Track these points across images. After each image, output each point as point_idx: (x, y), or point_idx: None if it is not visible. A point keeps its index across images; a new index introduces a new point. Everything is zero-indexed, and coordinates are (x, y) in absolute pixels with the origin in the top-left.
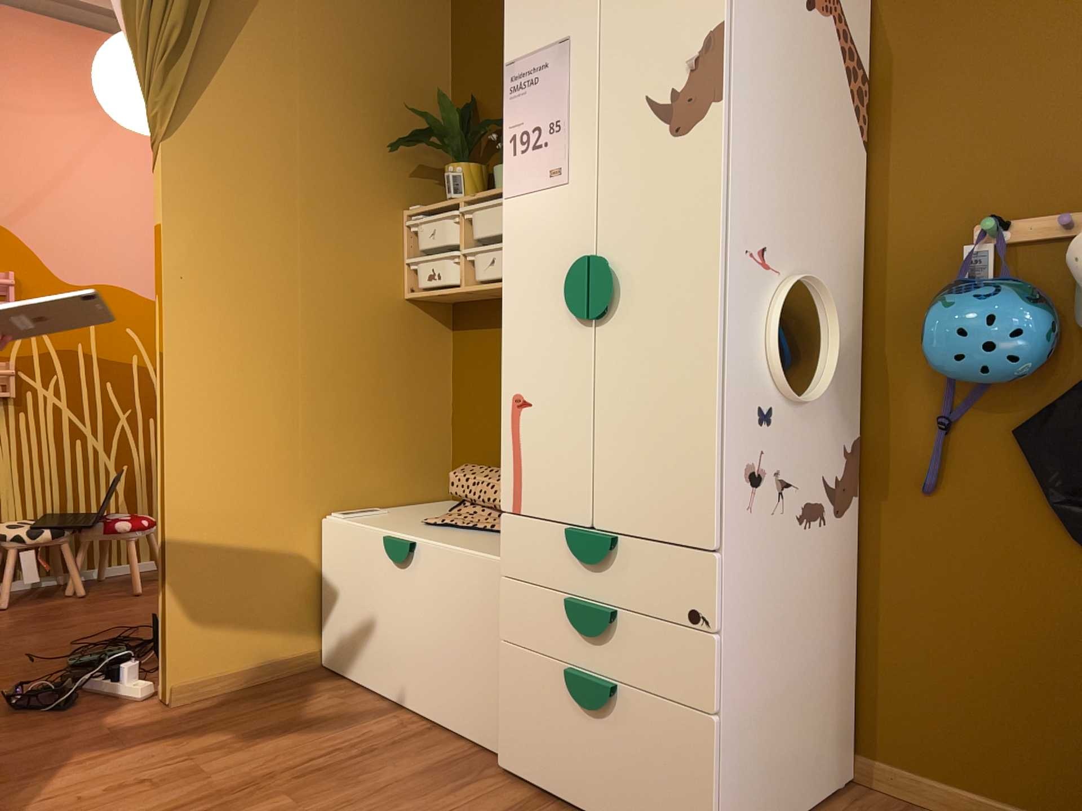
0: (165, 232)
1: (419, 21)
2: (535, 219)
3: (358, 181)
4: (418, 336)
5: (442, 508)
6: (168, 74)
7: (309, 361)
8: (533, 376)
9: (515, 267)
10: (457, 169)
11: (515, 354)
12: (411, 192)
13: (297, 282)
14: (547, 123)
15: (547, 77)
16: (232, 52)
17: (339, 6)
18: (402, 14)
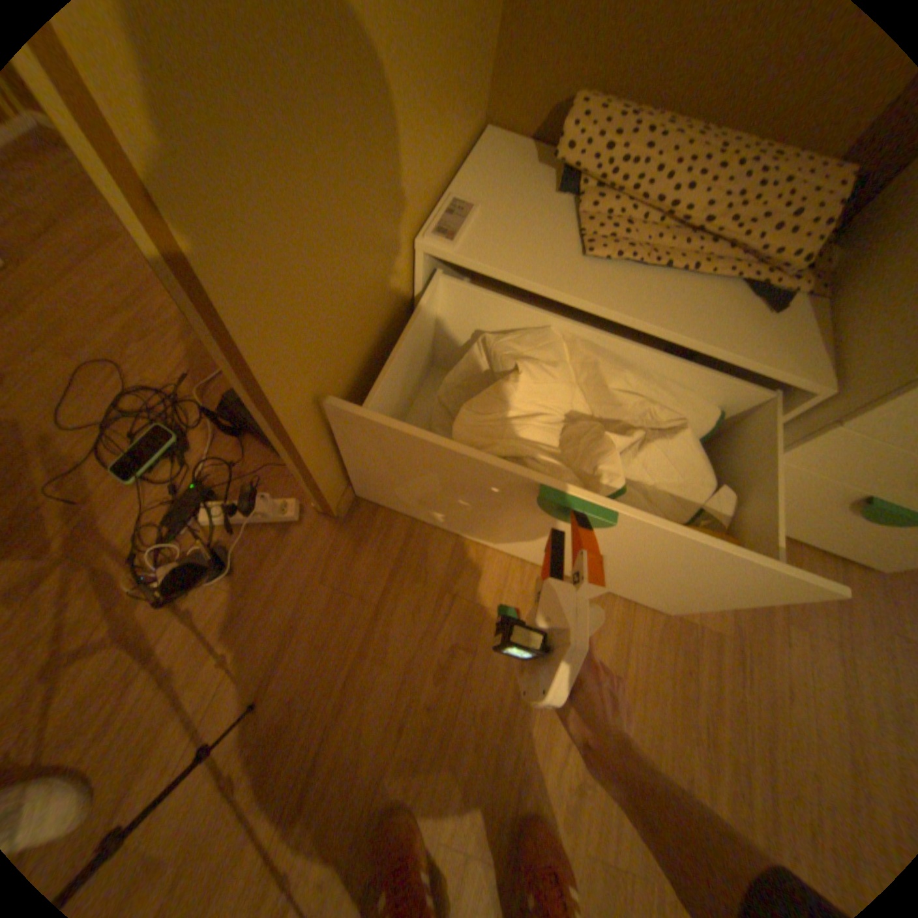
0: None
1: None
2: None
3: None
4: None
5: (514, 160)
6: None
7: None
8: None
9: None
10: None
11: None
12: None
13: None
14: None
15: None
16: None
17: None
18: None
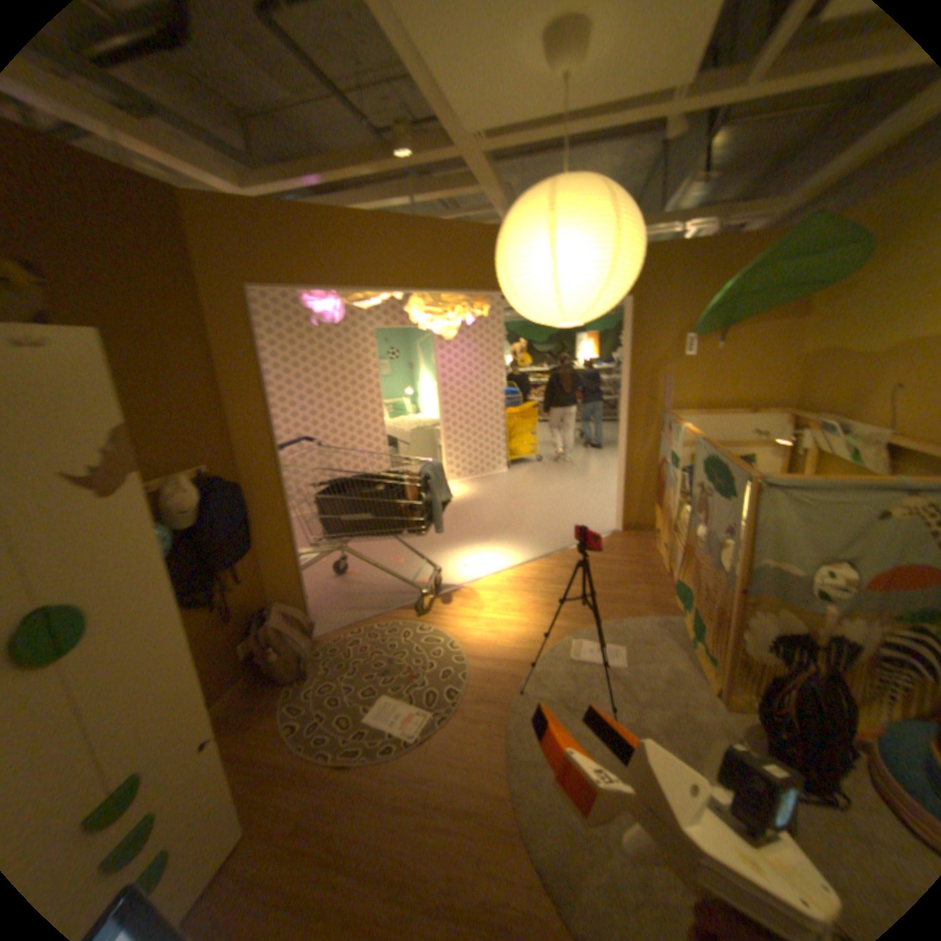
0: None
1: None
2: None
3: None
4: None
5: None
6: None
7: None
8: None
9: None
10: None
11: None
12: None
13: None
14: None
15: None
16: None
17: None
18: None
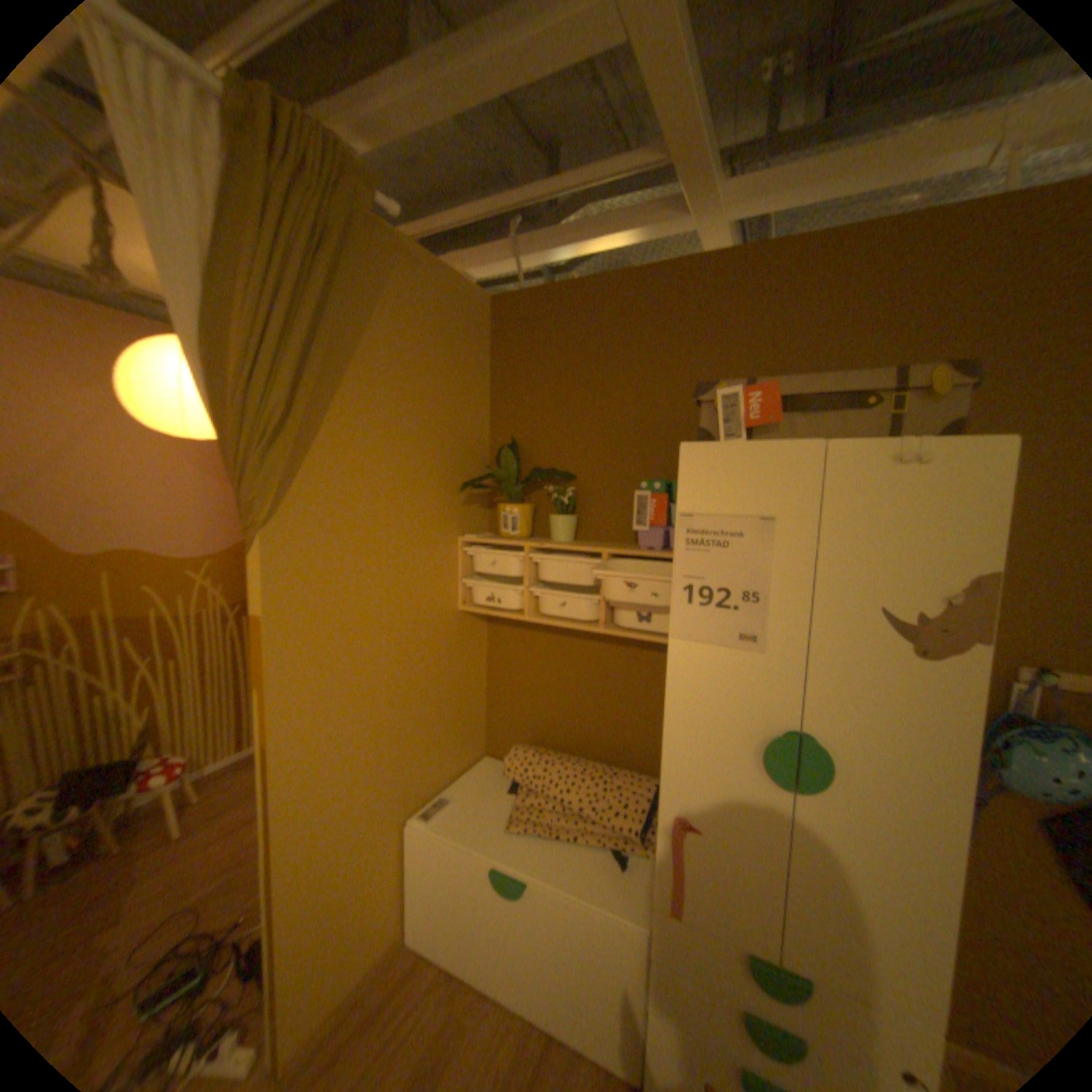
0: (265, 624)
1: (470, 368)
2: (715, 671)
3: (428, 520)
4: (468, 636)
5: (492, 776)
6: (263, 454)
7: (393, 695)
8: (706, 811)
9: (685, 705)
10: (514, 509)
11: (680, 783)
12: (464, 518)
13: (384, 627)
14: (739, 589)
15: (742, 546)
16: (324, 418)
17: (413, 359)
18: (458, 363)
